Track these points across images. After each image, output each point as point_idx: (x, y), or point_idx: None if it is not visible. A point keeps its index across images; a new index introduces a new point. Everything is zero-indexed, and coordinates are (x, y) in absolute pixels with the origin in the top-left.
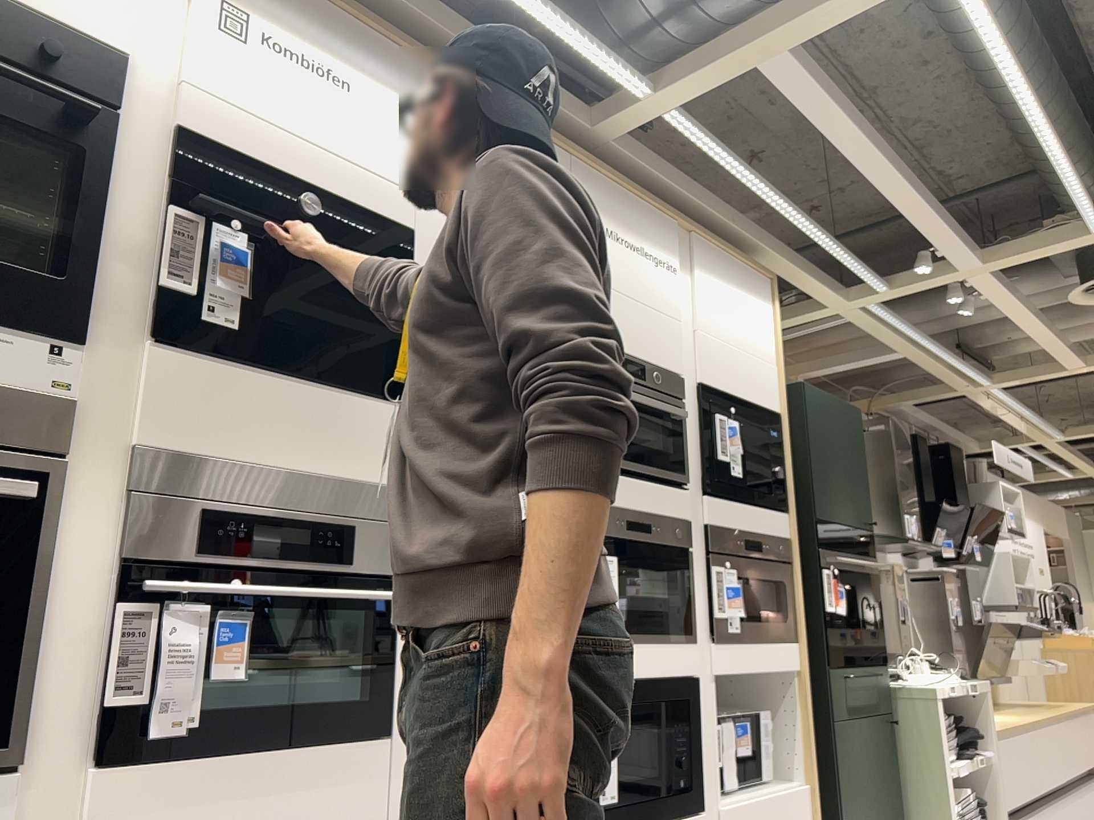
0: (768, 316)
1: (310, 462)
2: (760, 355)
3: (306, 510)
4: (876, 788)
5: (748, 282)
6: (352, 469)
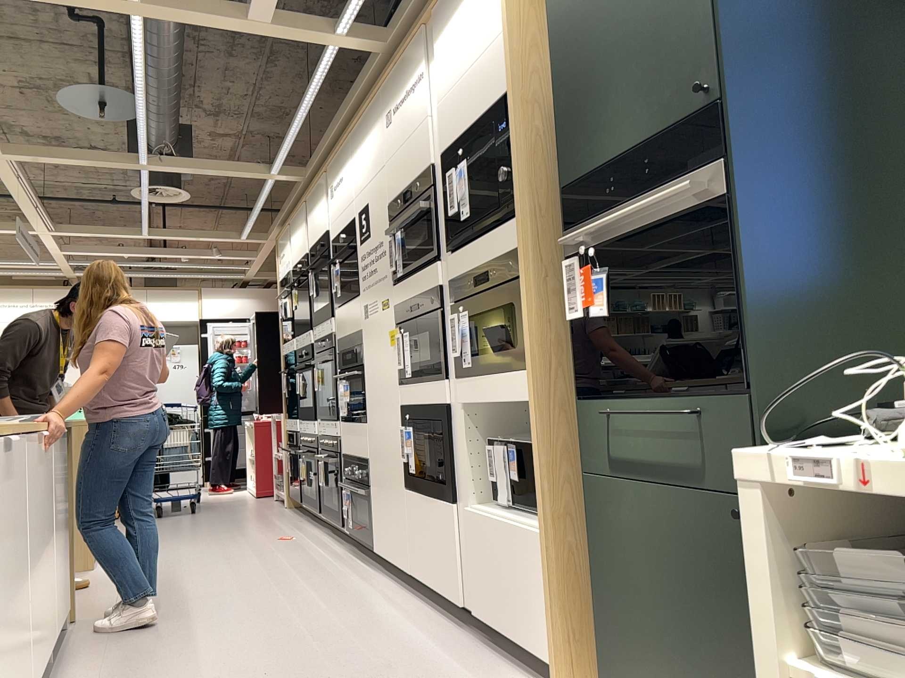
0: None
1: (349, 330)
2: (488, 44)
3: (350, 346)
4: (700, 619)
5: None
6: (354, 328)
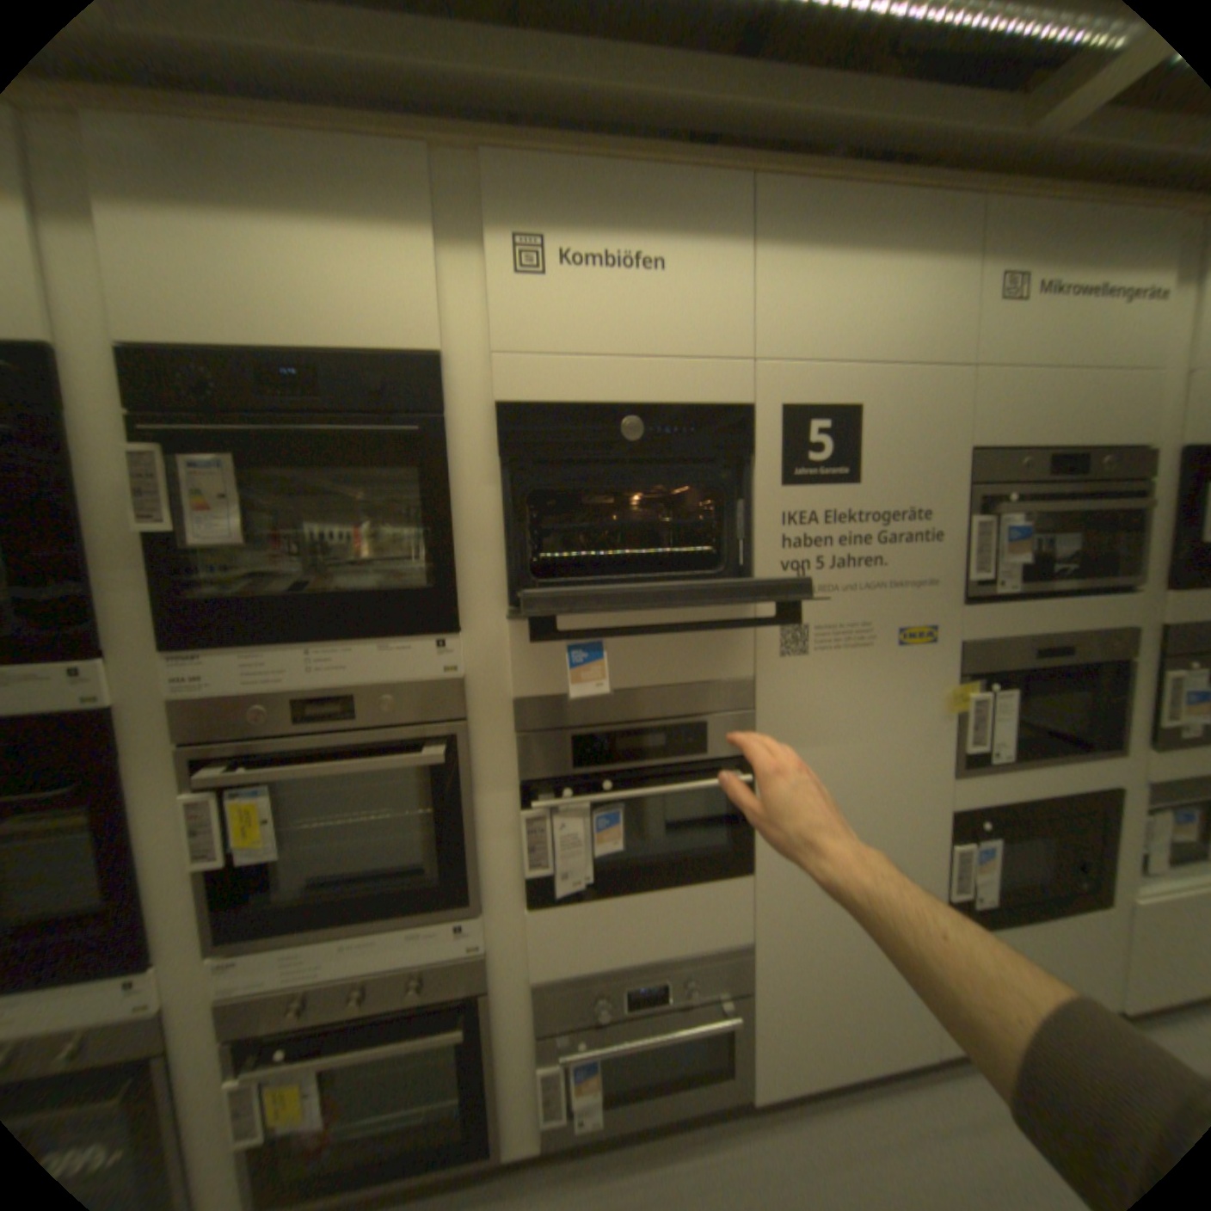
0: None
1: (660, 677)
2: None
3: (660, 716)
4: None
5: None
6: (701, 673)
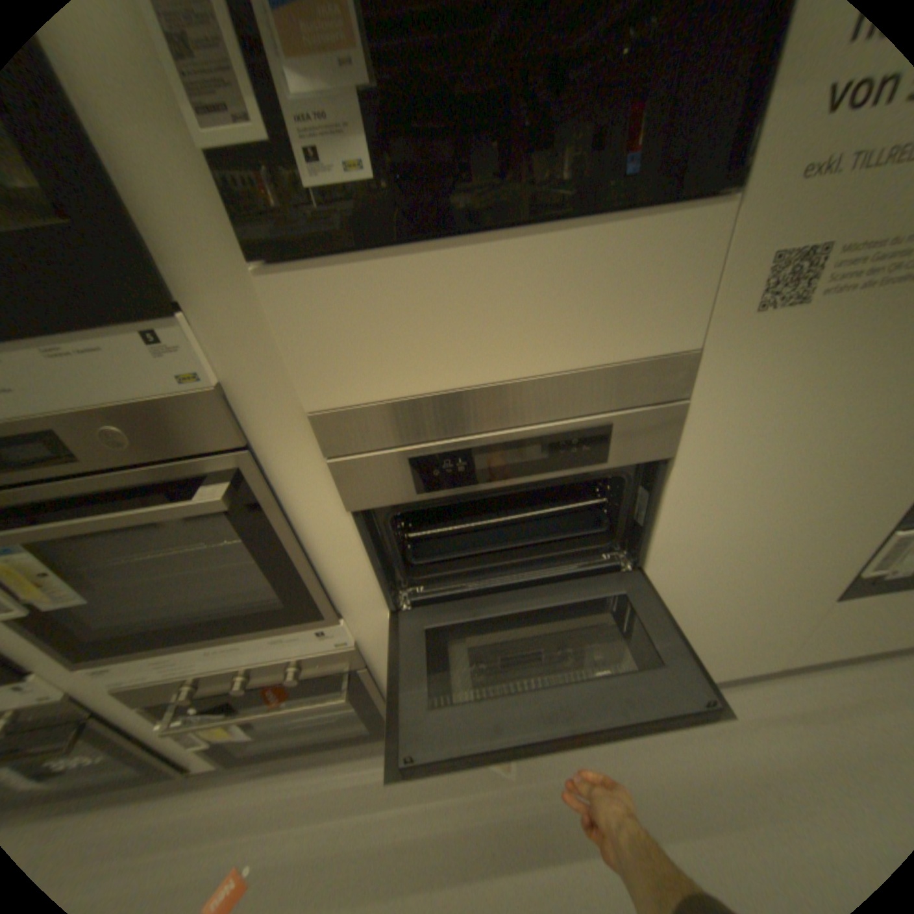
0: None
1: (544, 361)
2: None
3: (543, 419)
4: None
5: None
6: (614, 350)
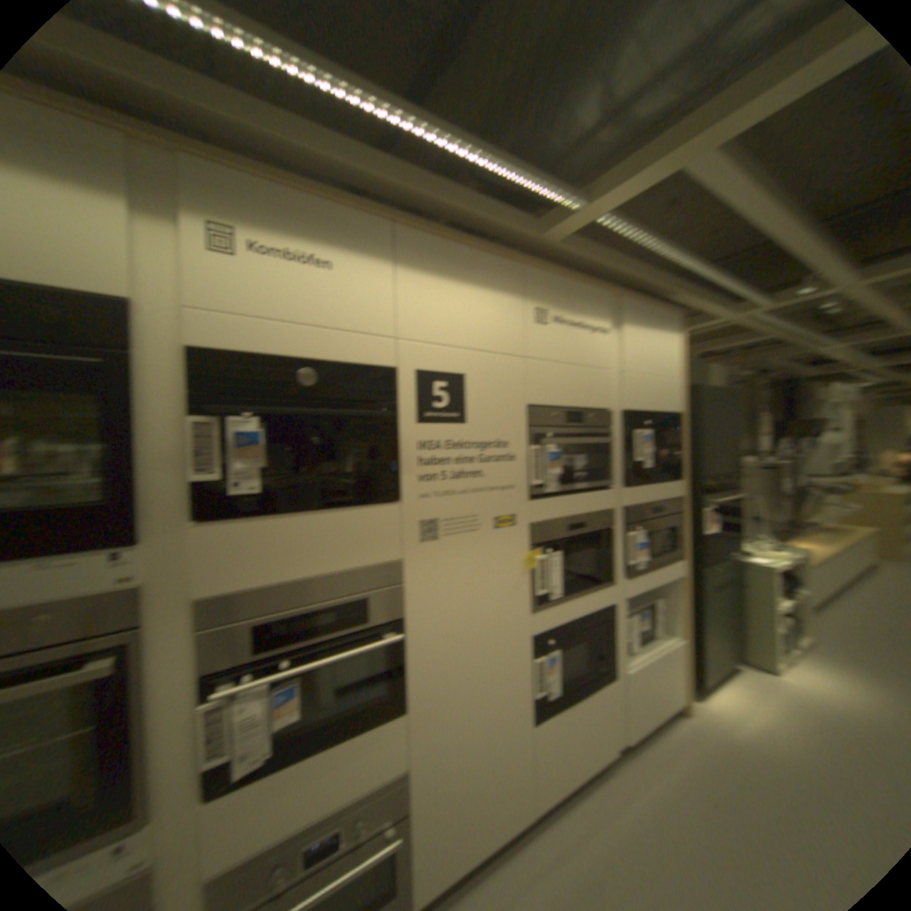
0: (679, 344)
1: (333, 566)
2: (671, 375)
3: (334, 597)
4: (730, 628)
5: (665, 322)
6: (365, 560)
